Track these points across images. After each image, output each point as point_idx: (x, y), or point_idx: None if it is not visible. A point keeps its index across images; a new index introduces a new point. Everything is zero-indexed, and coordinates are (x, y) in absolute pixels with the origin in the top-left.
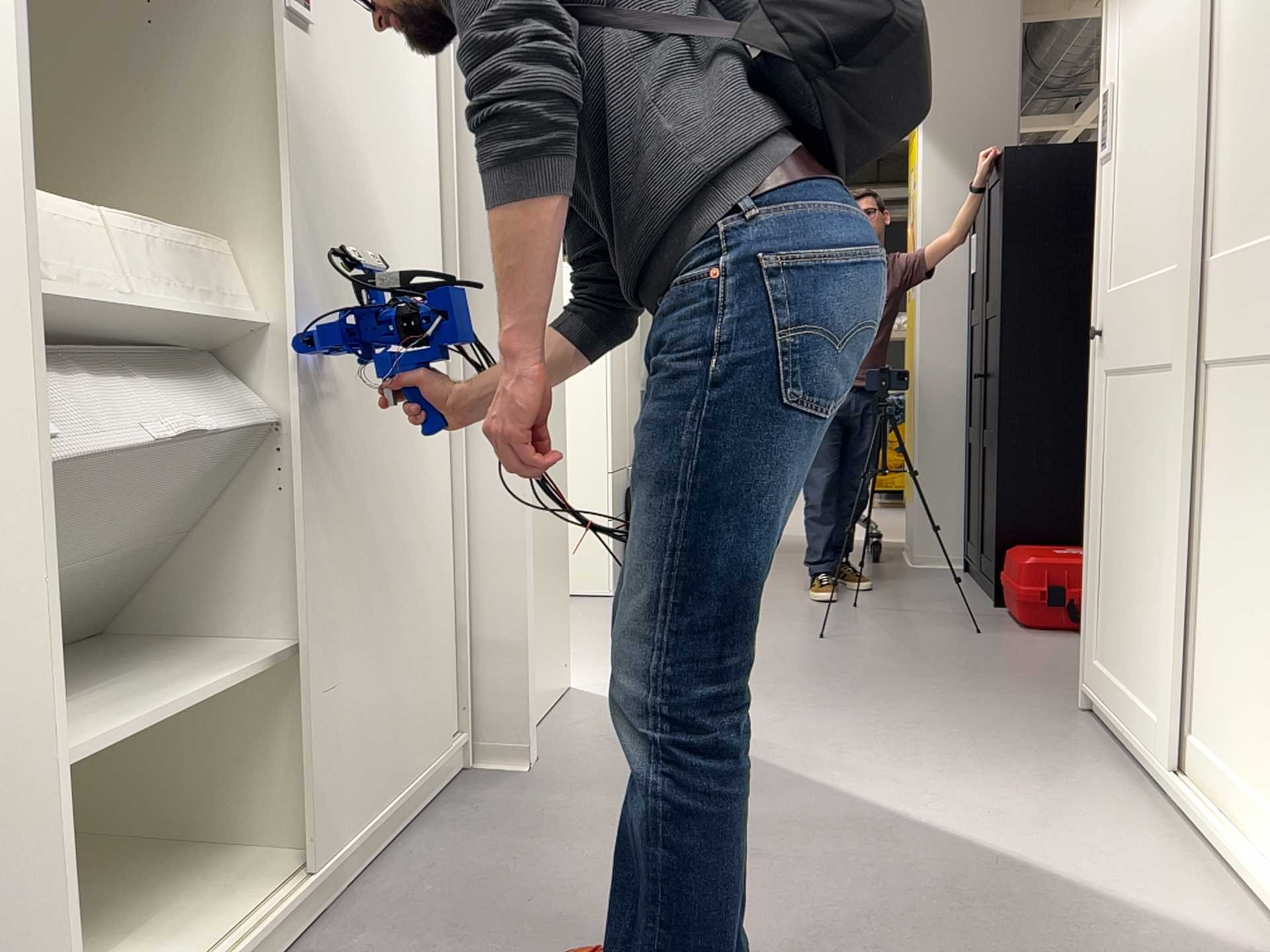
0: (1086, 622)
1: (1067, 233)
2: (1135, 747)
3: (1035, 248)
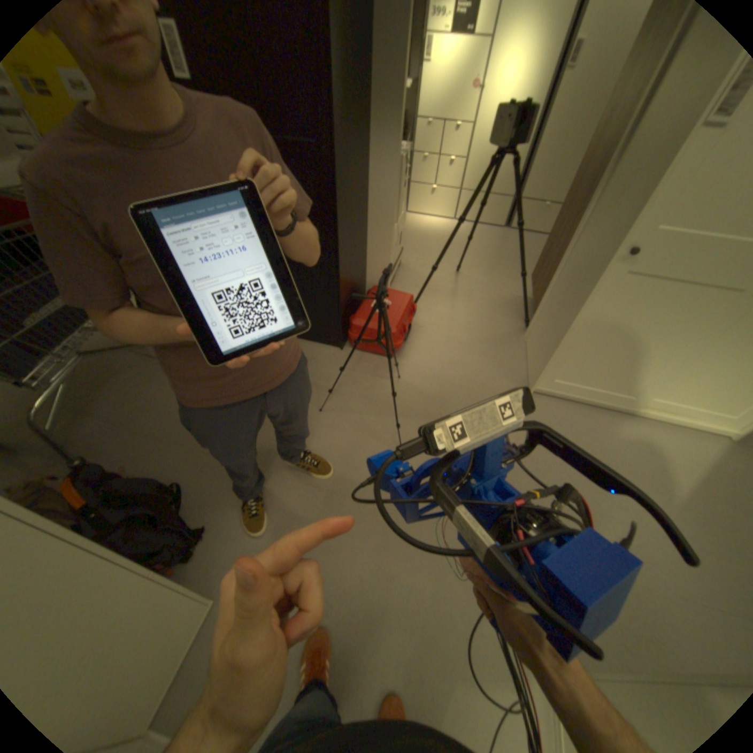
0: (559, 371)
1: (353, 69)
2: (616, 407)
3: (345, 88)
